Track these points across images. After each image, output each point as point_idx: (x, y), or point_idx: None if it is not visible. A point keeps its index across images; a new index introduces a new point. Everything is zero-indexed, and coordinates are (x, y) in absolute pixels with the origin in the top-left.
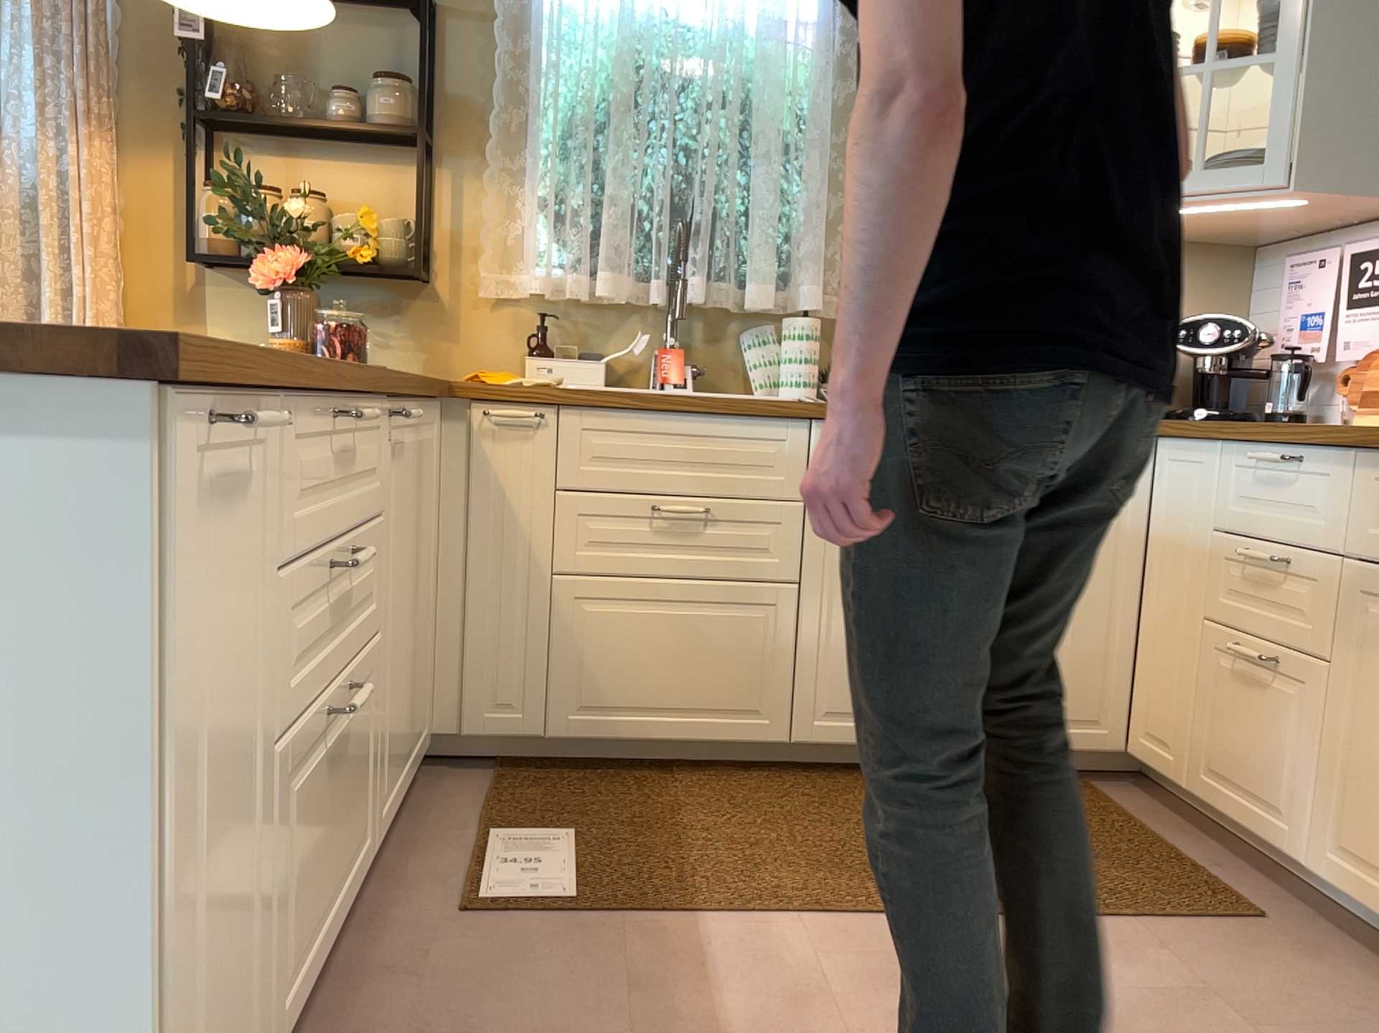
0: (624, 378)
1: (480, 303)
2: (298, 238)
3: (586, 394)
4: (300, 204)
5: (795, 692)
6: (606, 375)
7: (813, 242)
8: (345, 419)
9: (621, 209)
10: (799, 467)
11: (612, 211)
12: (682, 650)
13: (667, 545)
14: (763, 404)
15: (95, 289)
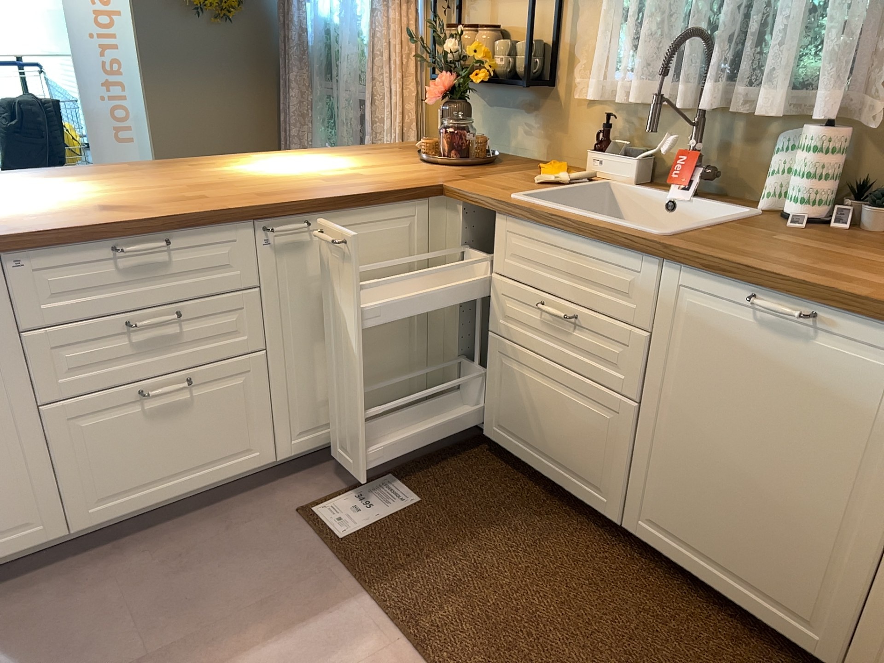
0: (668, 173)
1: (579, 104)
2: (455, 65)
3: (507, 205)
4: (450, 44)
5: (629, 488)
6: (646, 171)
7: (834, 44)
8: (118, 251)
9: (656, 23)
10: (647, 301)
11: (649, 24)
12: (555, 416)
13: (550, 334)
14: (619, 237)
15: (397, 97)
